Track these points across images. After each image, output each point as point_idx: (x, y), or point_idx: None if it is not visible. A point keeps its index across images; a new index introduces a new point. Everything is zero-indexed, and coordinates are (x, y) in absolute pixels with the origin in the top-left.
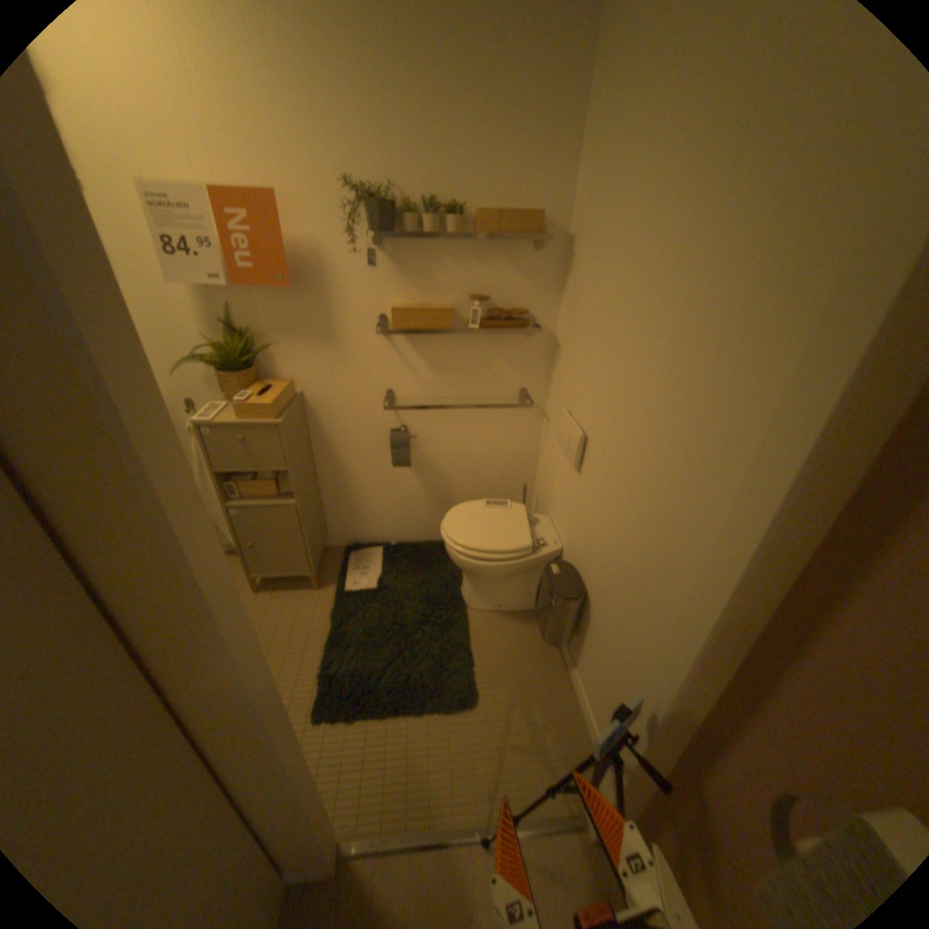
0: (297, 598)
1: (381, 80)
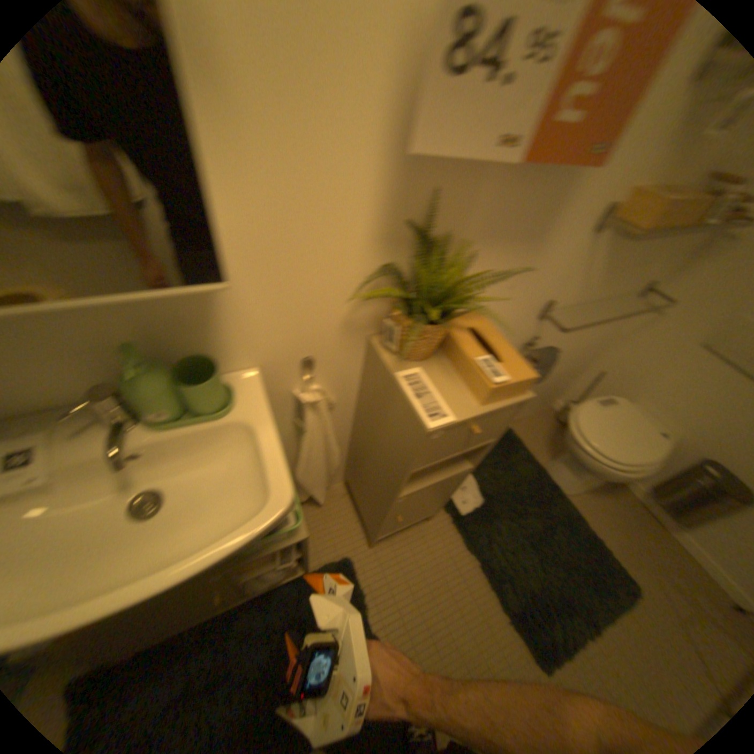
0: (418, 537)
1: None
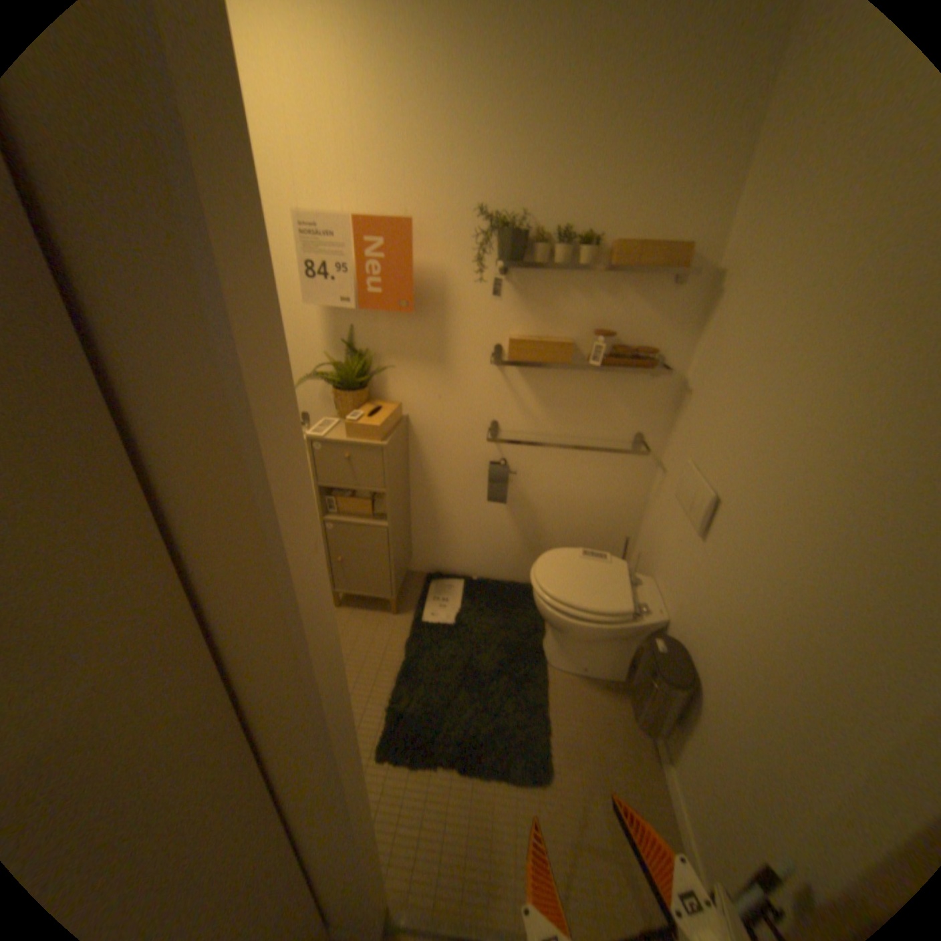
0: (375, 620)
1: (531, 108)
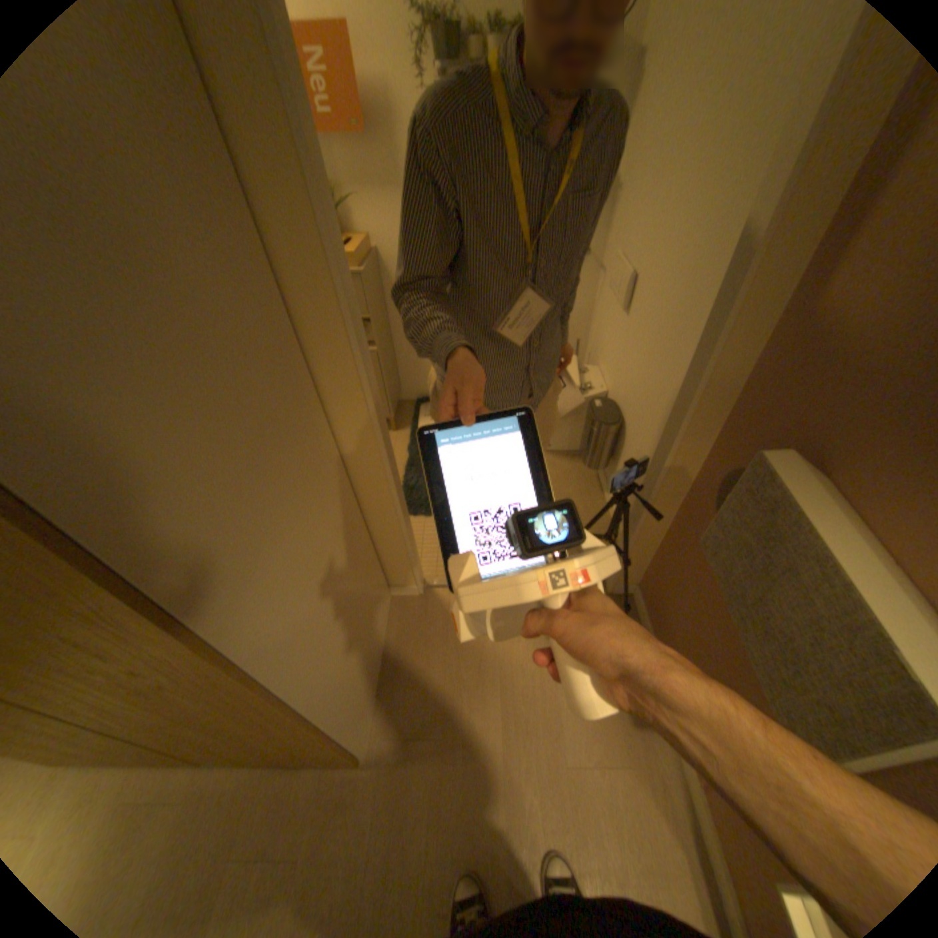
0: None
1: None
